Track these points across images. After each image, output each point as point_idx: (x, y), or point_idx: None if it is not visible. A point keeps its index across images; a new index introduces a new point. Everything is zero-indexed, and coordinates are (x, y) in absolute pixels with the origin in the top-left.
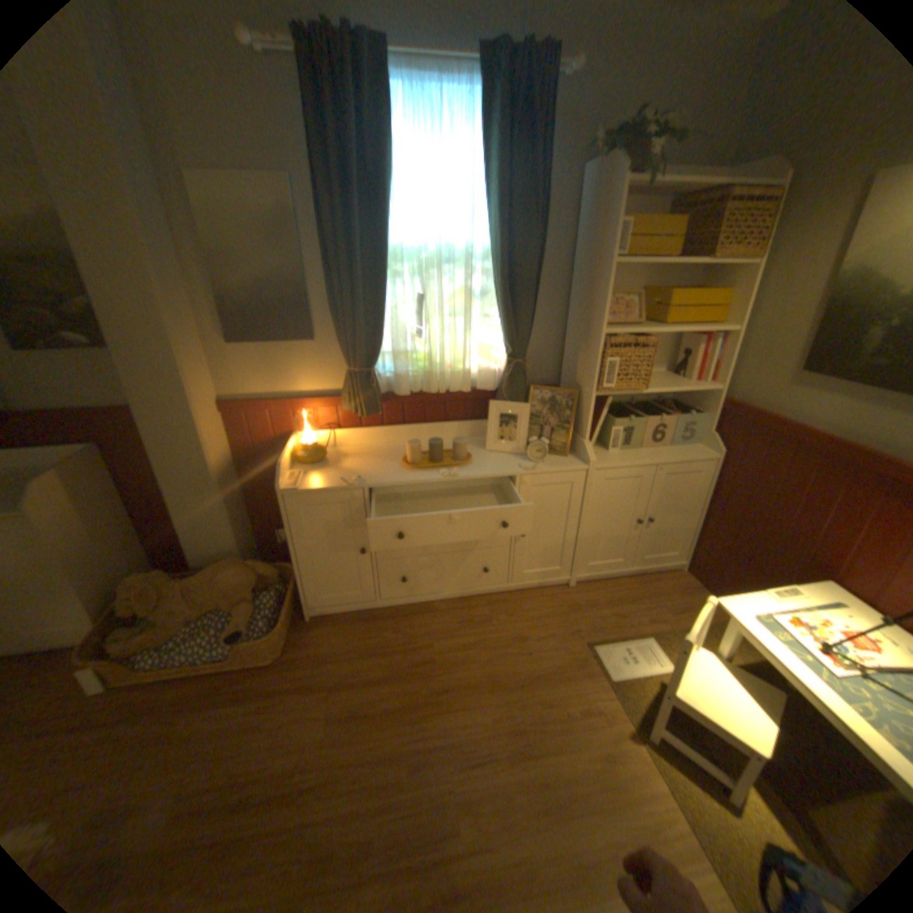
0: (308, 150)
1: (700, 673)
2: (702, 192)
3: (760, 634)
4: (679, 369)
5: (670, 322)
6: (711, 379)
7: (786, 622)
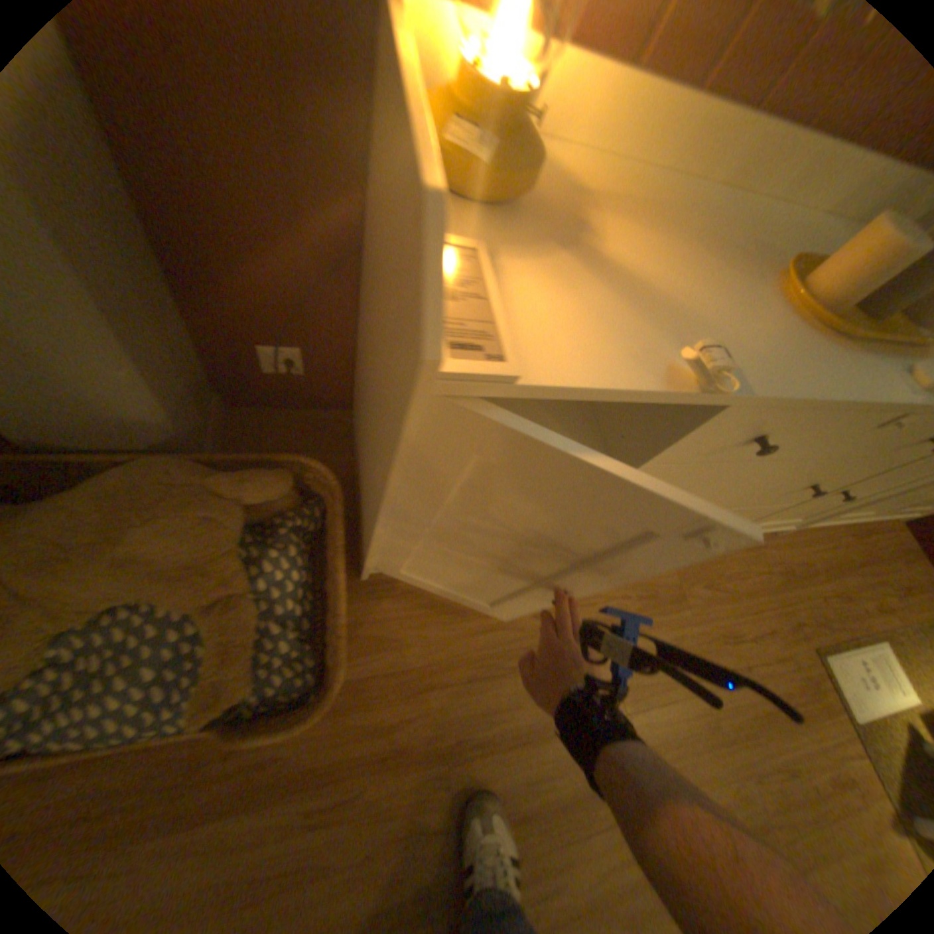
0: None
1: None
2: None
3: None
4: None
5: None
6: None
7: None
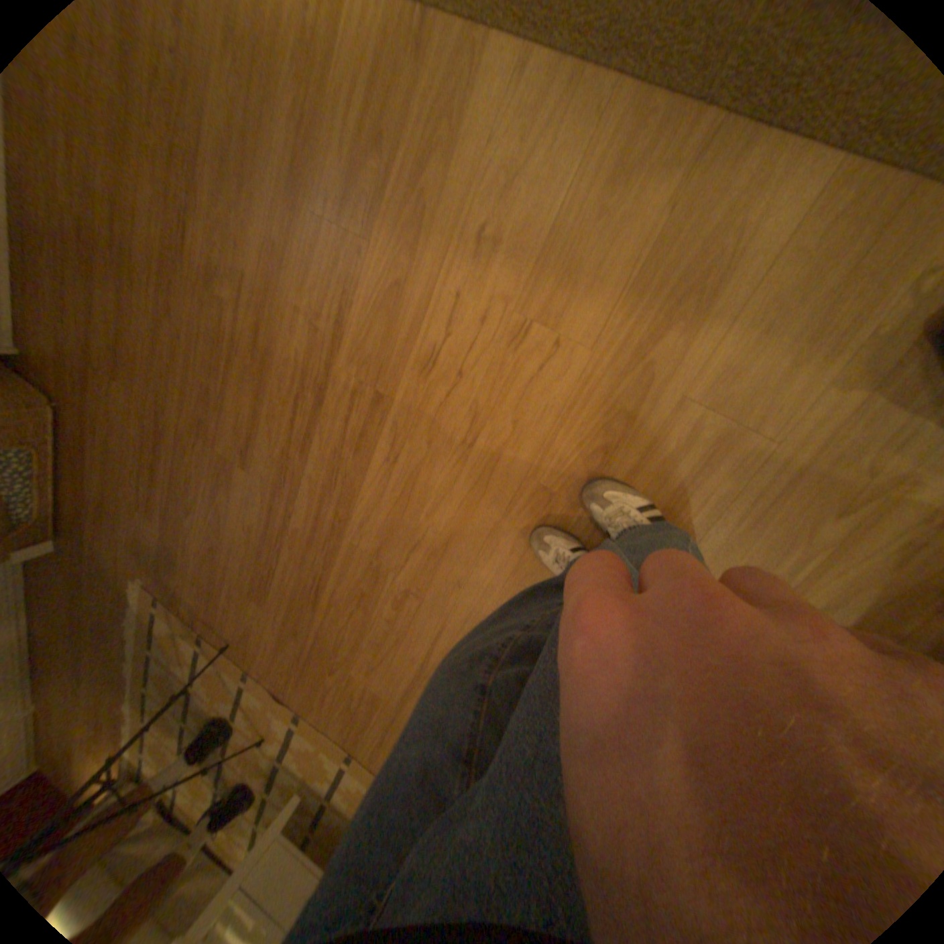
0: None
1: None
2: None
3: None
4: None
5: None
6: None
7: None
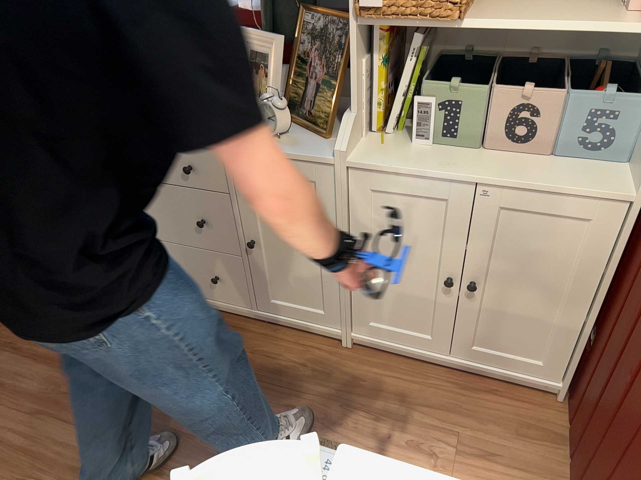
0: None
1: None
2: None
3: None
4: None
5: None
6: None
7: None
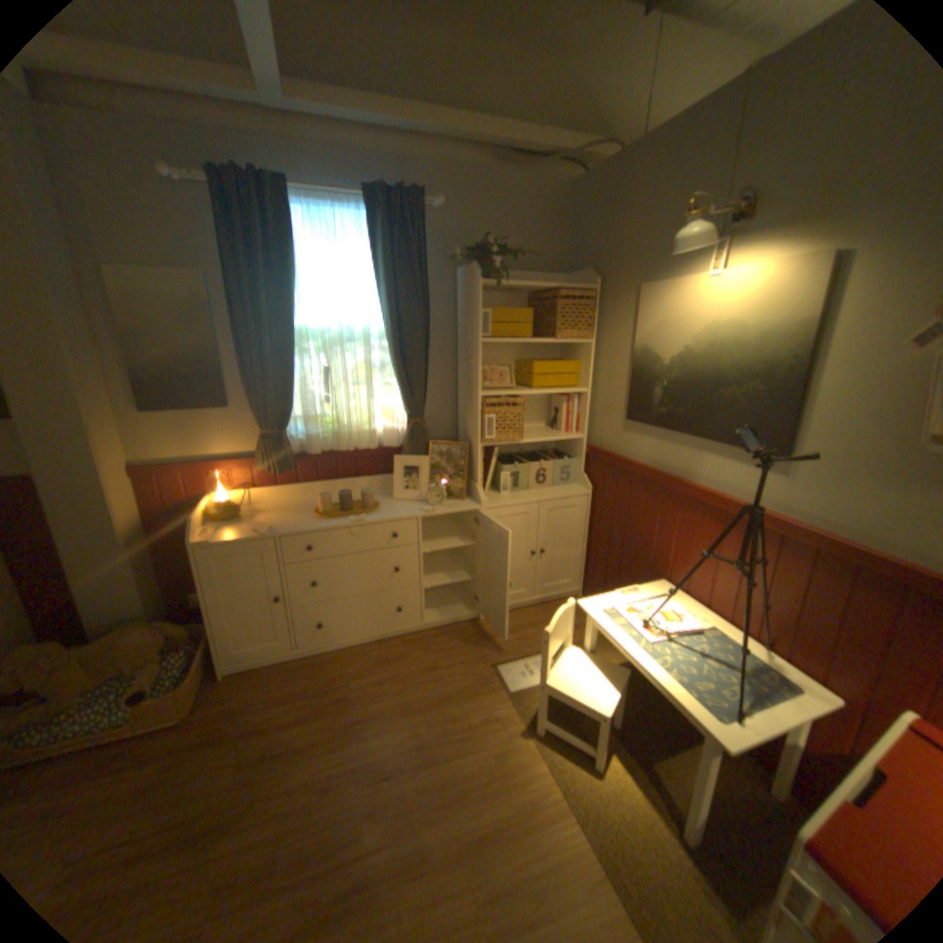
0: (219, 254)
1: (567, 664)
2: (545, 291)
3: (604, 622)
4: (554, 424)
5: (535, 387)
6: (575, 430)
7: (623, 611)
